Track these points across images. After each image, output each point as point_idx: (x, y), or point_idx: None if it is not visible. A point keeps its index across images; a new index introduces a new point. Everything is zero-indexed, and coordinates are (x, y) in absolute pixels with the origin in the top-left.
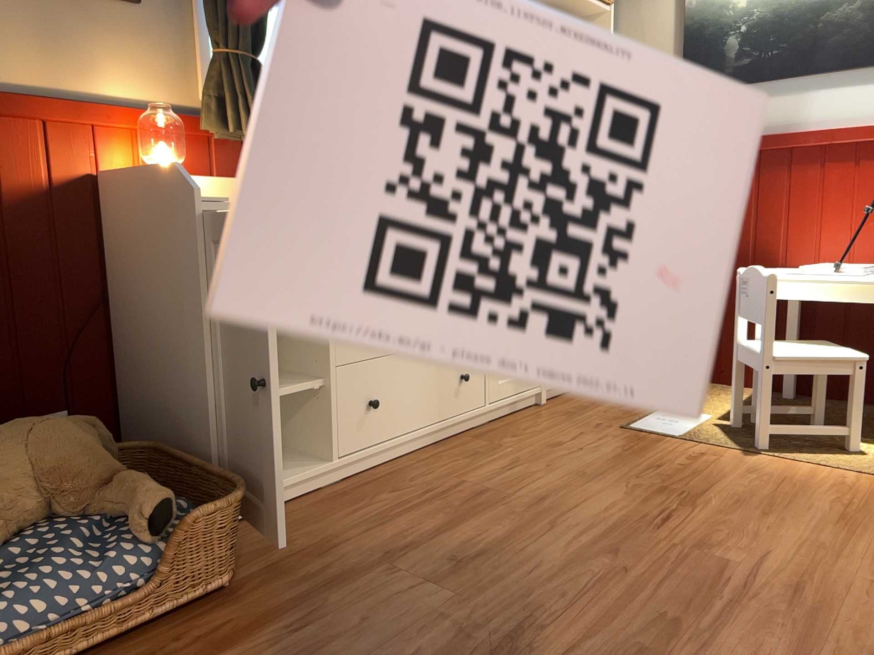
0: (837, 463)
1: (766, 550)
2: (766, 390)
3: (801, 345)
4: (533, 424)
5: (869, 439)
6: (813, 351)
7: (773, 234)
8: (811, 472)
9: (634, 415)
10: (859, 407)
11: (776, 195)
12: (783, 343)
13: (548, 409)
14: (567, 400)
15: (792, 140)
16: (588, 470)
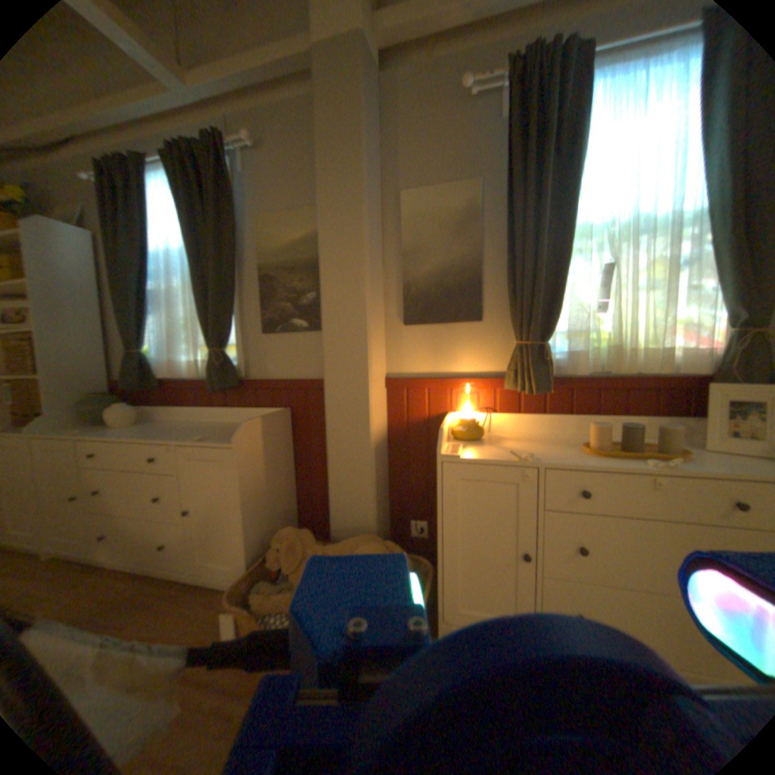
0: None
1: None
2: None
3: None
4: None
5: None
6: None
7: None
8: None
9: None
10: None
11: None
12: None
13: None
14: None
15: None
16: None
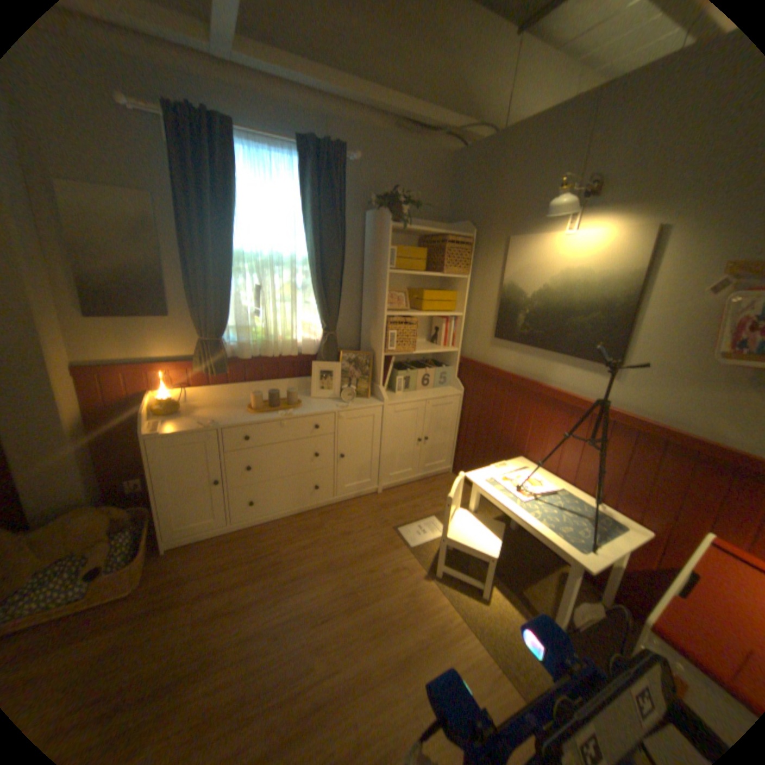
0: (462, 609)
1: (340, 670)
2: (442, 553)
3: (483, 527)
4: (356, 511)
5: (509, 592)
6: (476, 540)
7: (524, 438)
8: (440, 611)
9: (411, 520)
10: (490, 582)
11: (529, 416)
12: (476, 522)
13: (377, 499)
14: (394, 494)
15: (540, 390)
16: (336, 564)
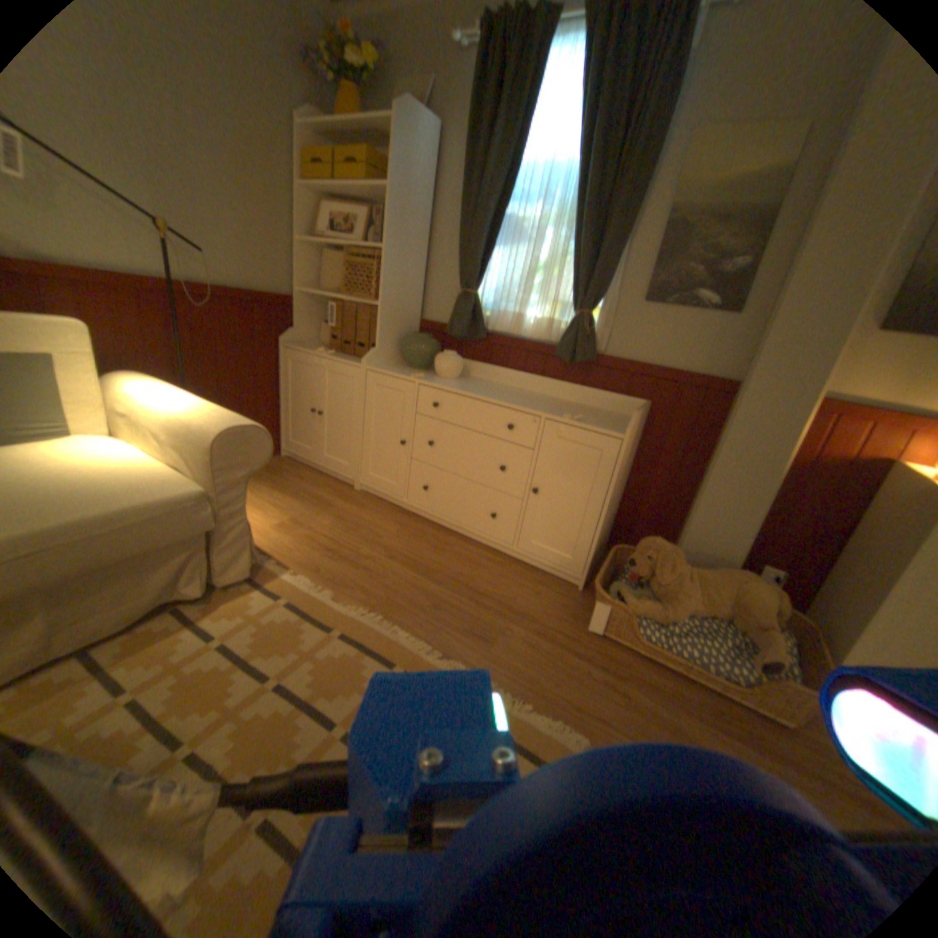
0: None
1: None
2: None
3: None
4: None
5: None
6: None
7: None
8: None
9: None
10: None
11: None
12: None
13: None
14: None
15: None
16: None
